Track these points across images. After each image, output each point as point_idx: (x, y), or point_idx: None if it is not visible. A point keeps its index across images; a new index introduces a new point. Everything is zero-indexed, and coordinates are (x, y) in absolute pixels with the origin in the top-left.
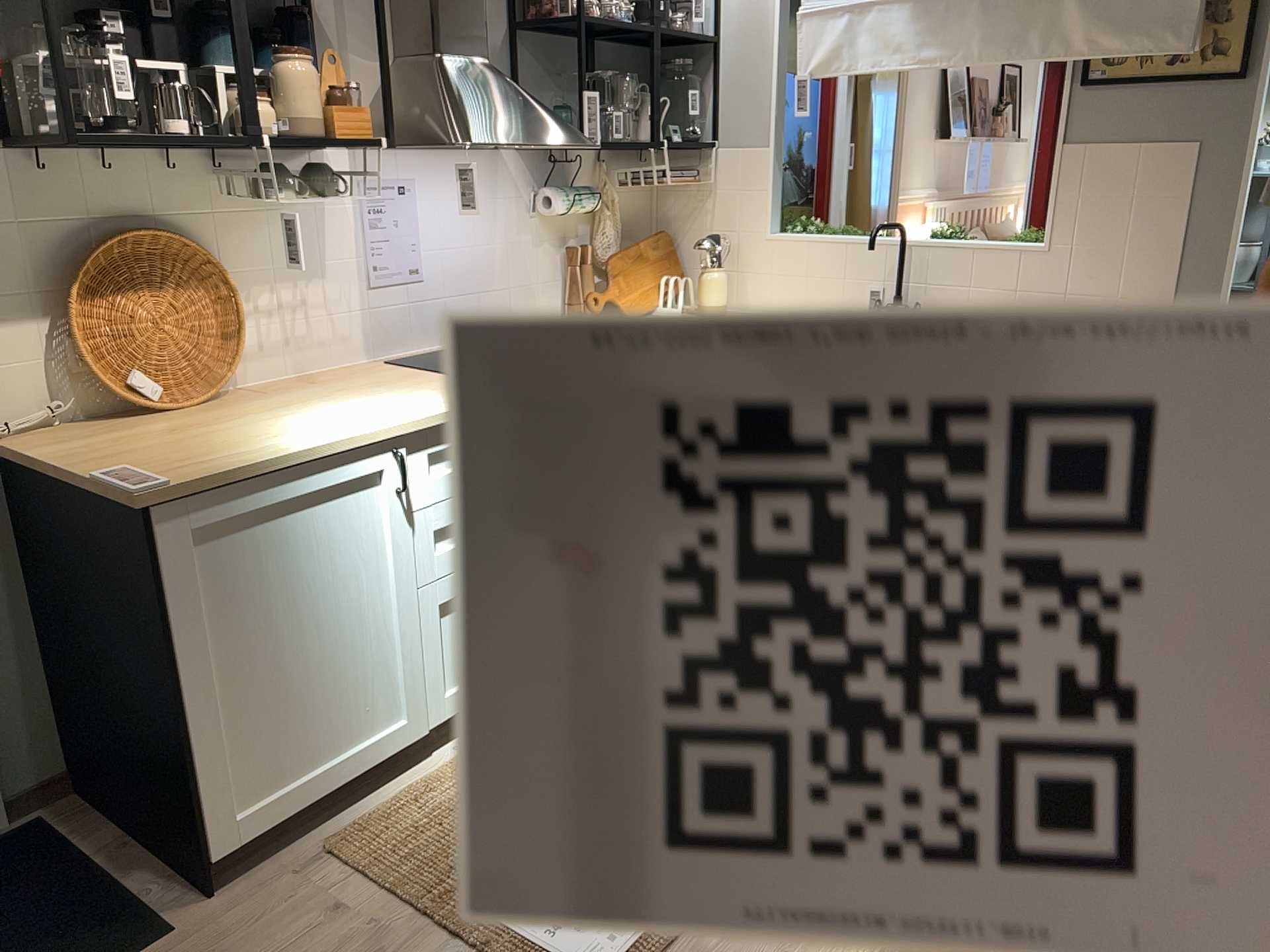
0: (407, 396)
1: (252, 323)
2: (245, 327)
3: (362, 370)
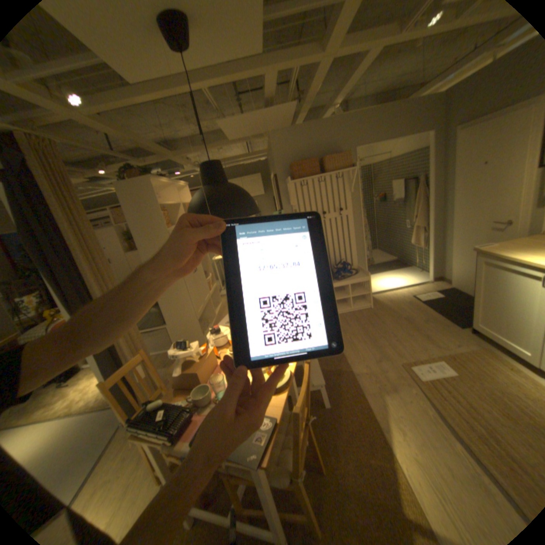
0: None
1: None
2: None
3: None
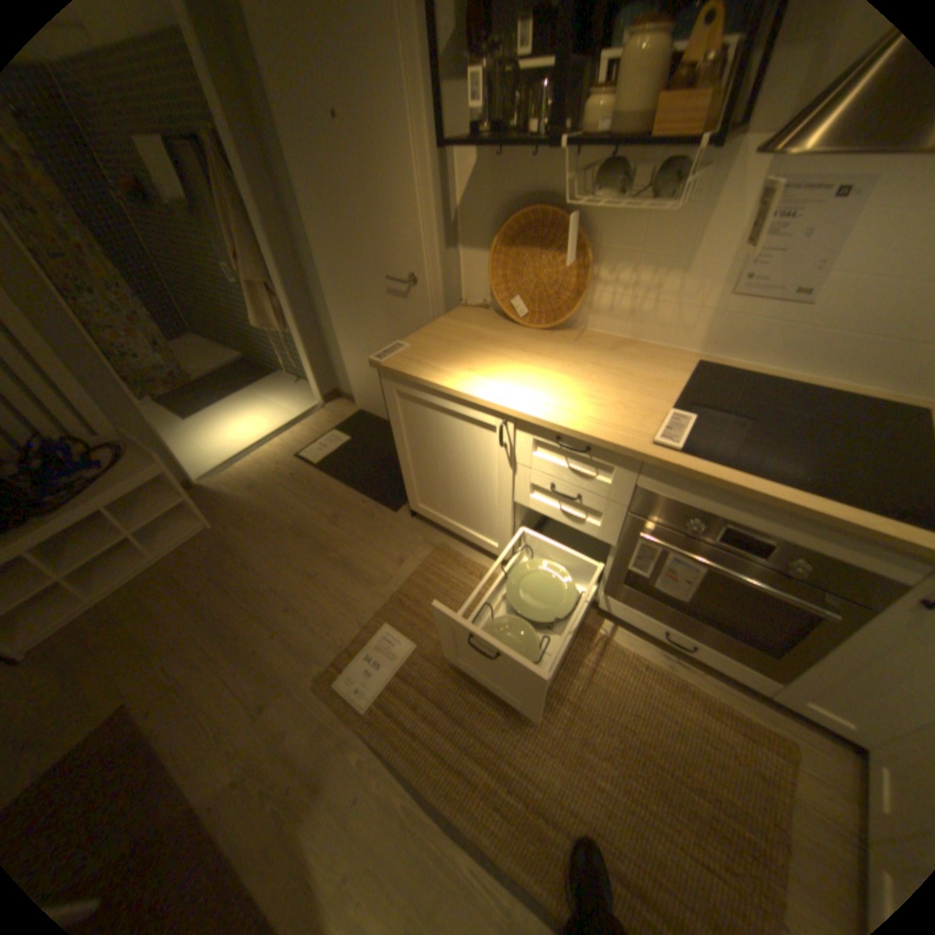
0: (591, 393)
1: (609, 287)
2: (585, 288)
3: (674, 355)
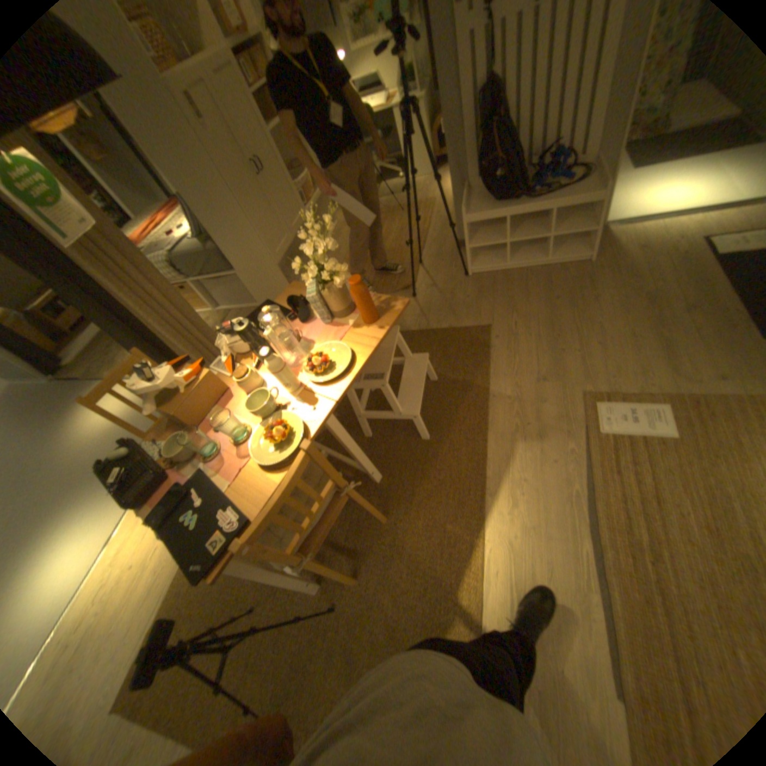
0: None
1: None
2: None
3: None
